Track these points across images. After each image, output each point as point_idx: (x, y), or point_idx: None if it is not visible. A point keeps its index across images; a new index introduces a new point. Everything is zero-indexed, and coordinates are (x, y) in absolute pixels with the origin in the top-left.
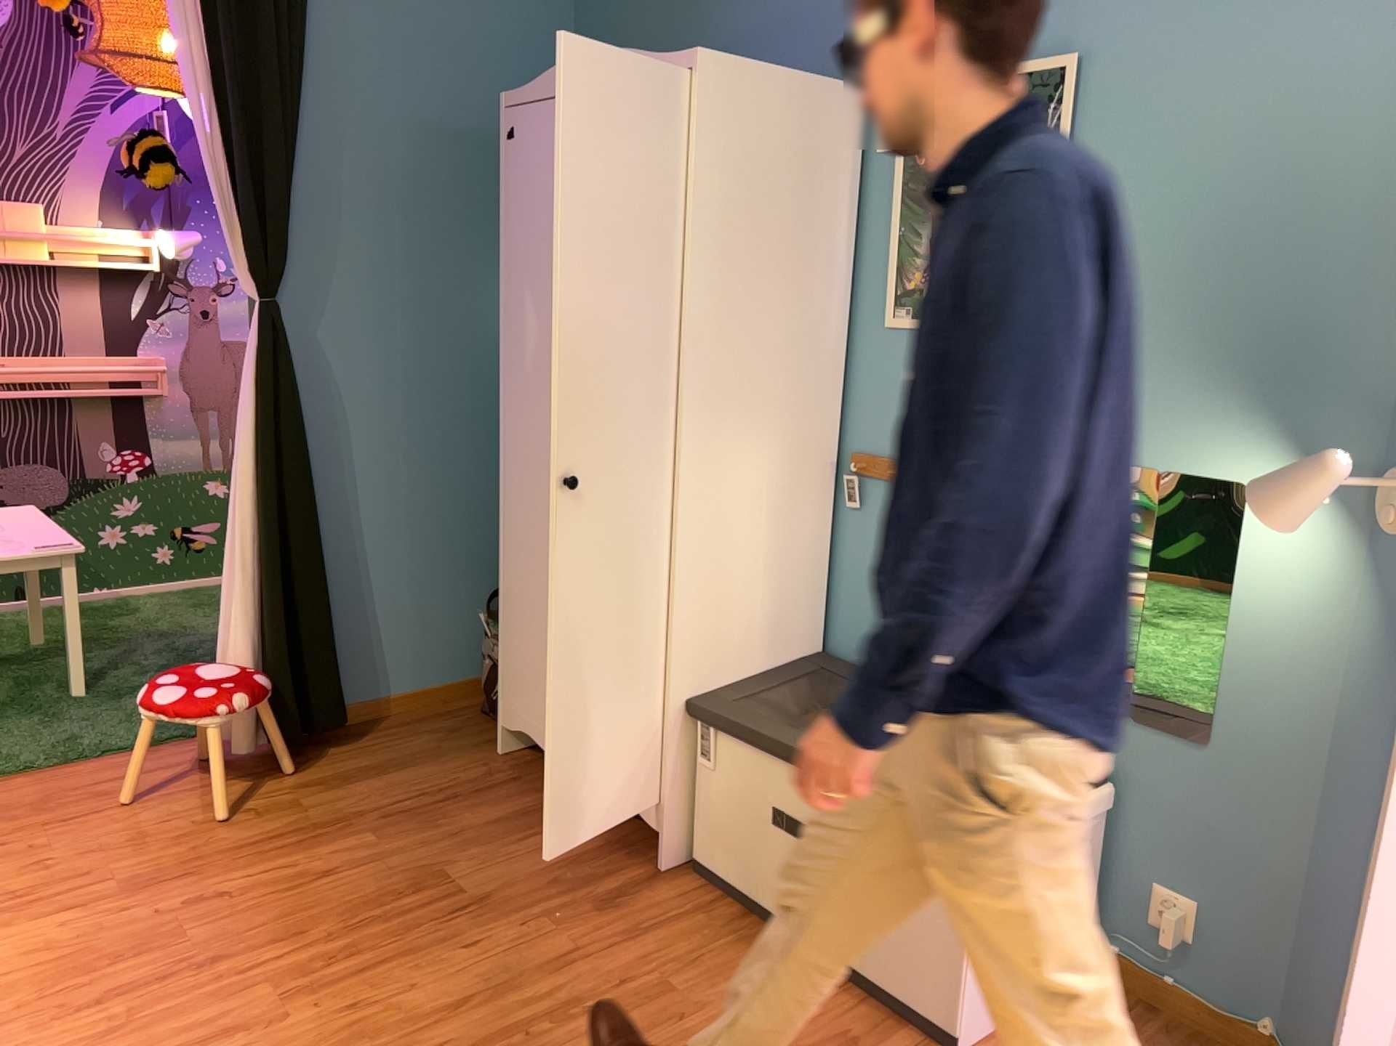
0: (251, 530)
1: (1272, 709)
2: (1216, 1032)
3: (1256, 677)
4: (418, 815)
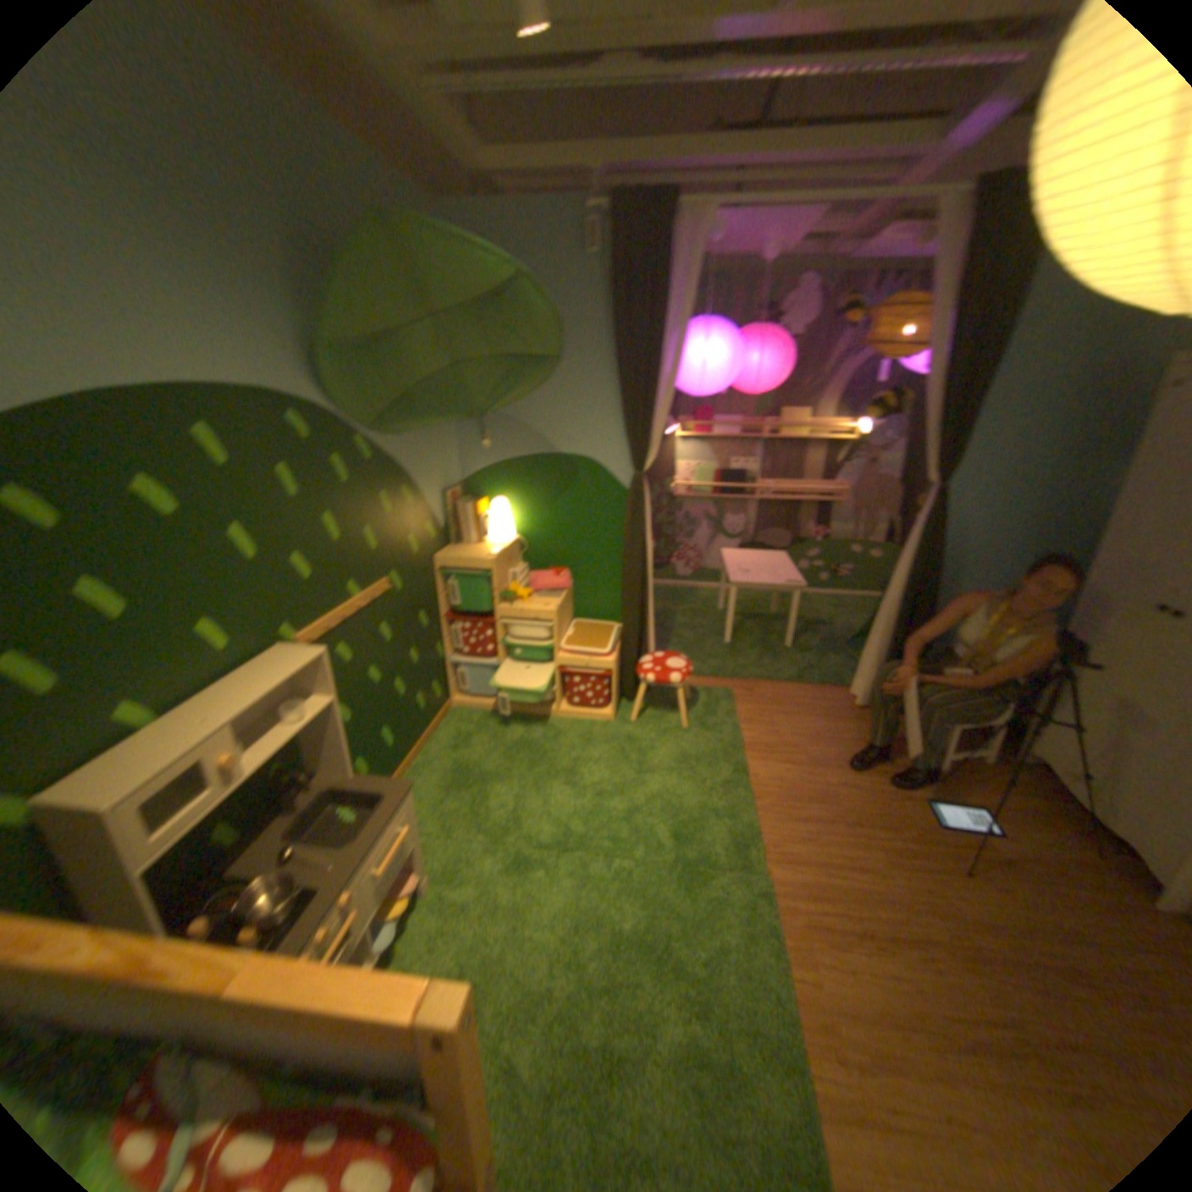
0: (896, 604)
1: None
2: None
3: None
4: (963, 786)
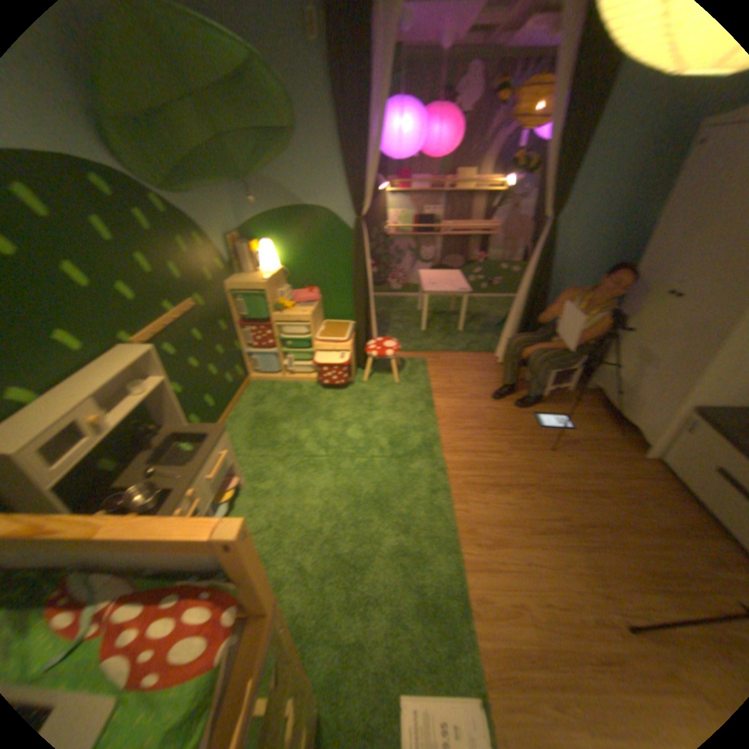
0: (524, 299)
1: None
2: None
3: None
4: (555, 403)
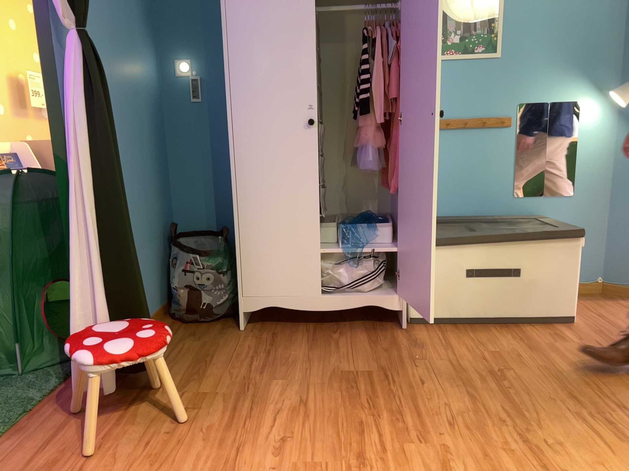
0: (89, 215)
1: (593, 175)
2: (586, 290)
3: (587, 166)
4: (273, 364)
